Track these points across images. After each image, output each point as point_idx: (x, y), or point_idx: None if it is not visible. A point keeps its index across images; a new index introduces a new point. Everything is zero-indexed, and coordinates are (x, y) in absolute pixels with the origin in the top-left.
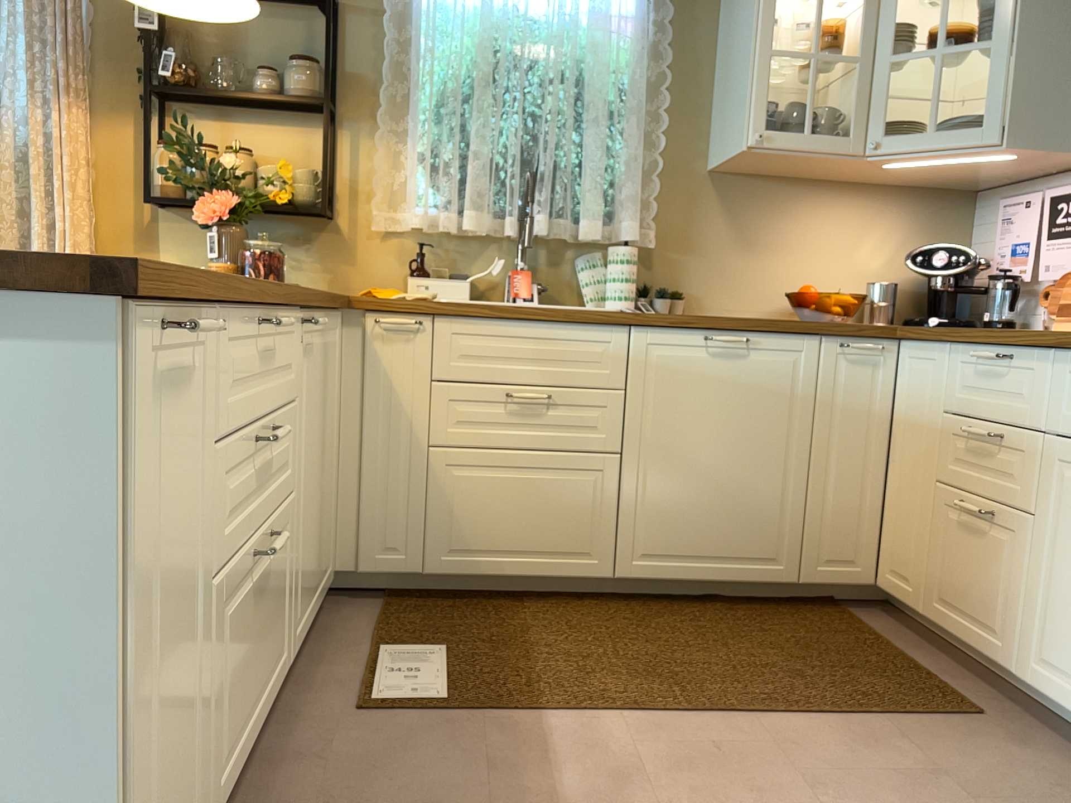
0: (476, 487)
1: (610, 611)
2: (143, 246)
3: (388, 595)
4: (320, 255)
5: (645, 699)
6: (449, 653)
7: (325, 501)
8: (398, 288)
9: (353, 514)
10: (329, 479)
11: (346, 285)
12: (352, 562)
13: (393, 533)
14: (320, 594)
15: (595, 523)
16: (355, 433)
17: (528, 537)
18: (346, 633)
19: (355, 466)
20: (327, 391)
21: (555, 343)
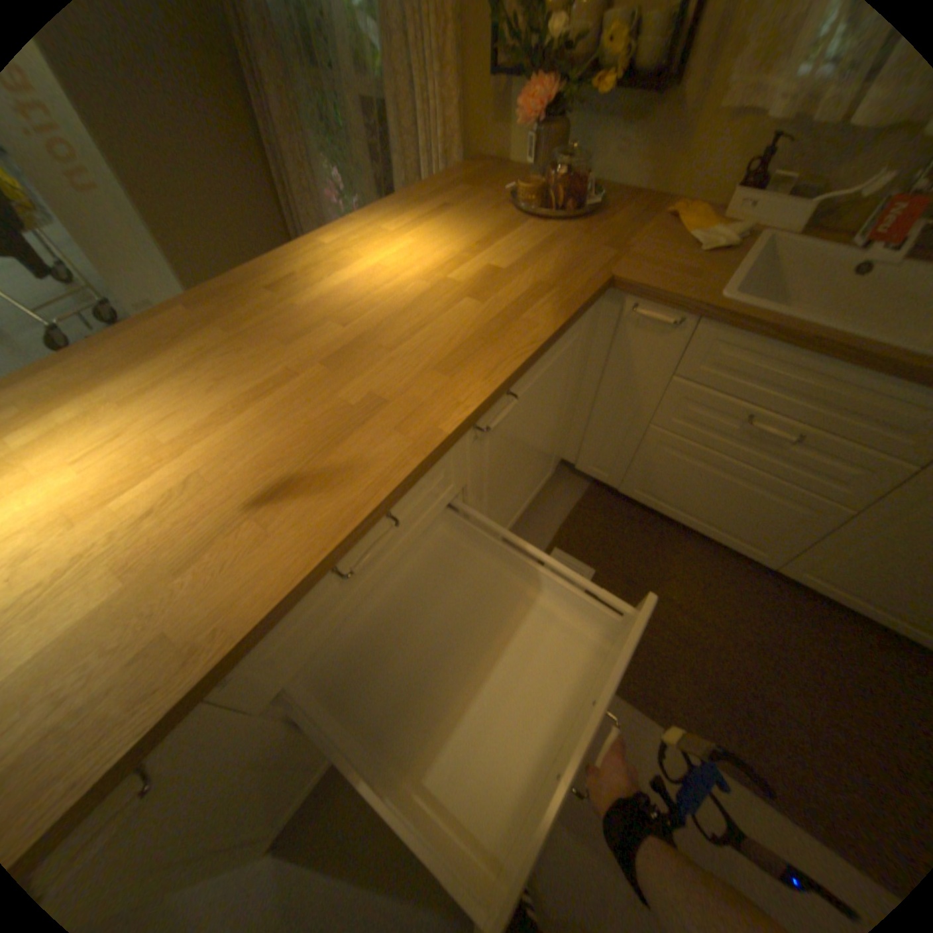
0: (681, 466)
1: (757, 586)
2: (496, 114)
3: (596, 481)
4: (651, 137)
5: (704, 730)
6: (596, 579)
7: (542, 455)
8: (724, 189)
9: (581, 436)
10: (552, 436)
11: (668, 178)
12: (574, 459)
13: (605, 461)
14: (531, 499)
15: (785, 537)
16: (595, 388)
17: (712, 514)
18: (547, 516)
19: (589, 409)
20: (555, 390)
21: (853, 390)
